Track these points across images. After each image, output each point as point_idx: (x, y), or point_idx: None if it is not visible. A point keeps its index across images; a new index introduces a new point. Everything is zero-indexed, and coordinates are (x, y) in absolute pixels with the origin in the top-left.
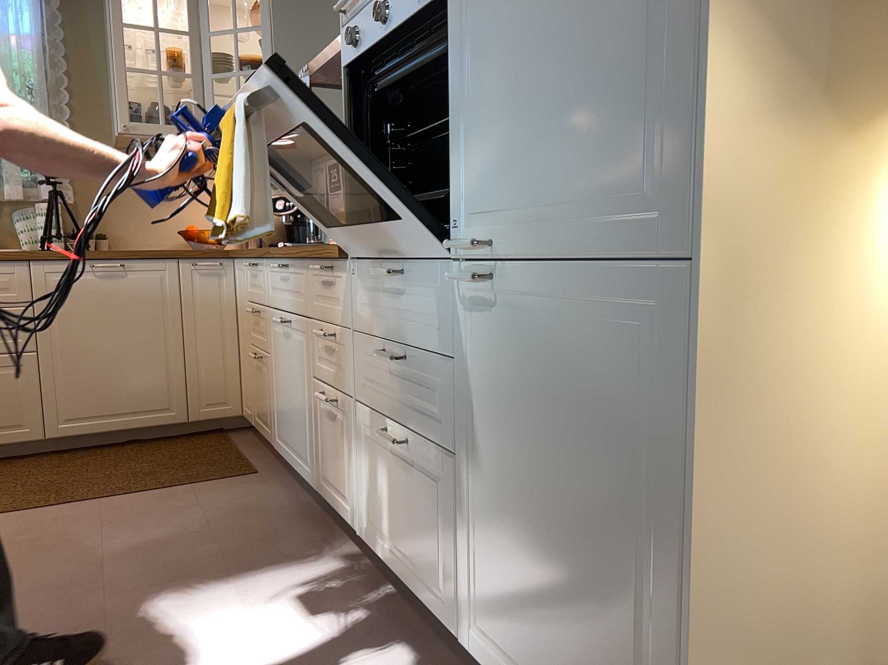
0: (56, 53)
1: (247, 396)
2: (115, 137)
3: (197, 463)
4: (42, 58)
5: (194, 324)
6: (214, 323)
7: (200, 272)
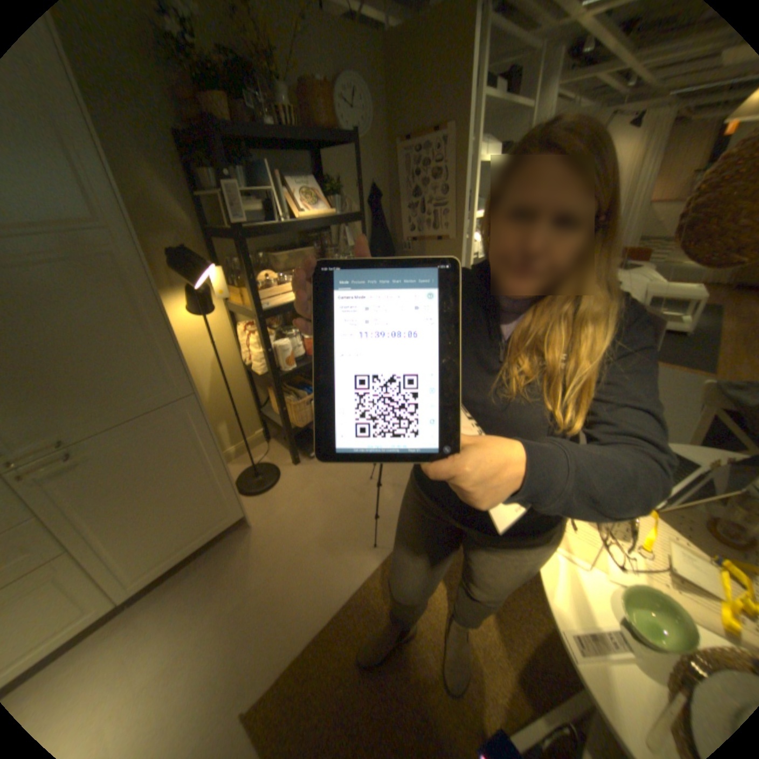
0: None
1: None
2: None
3: None
4: None
5: None
6: None
7: None
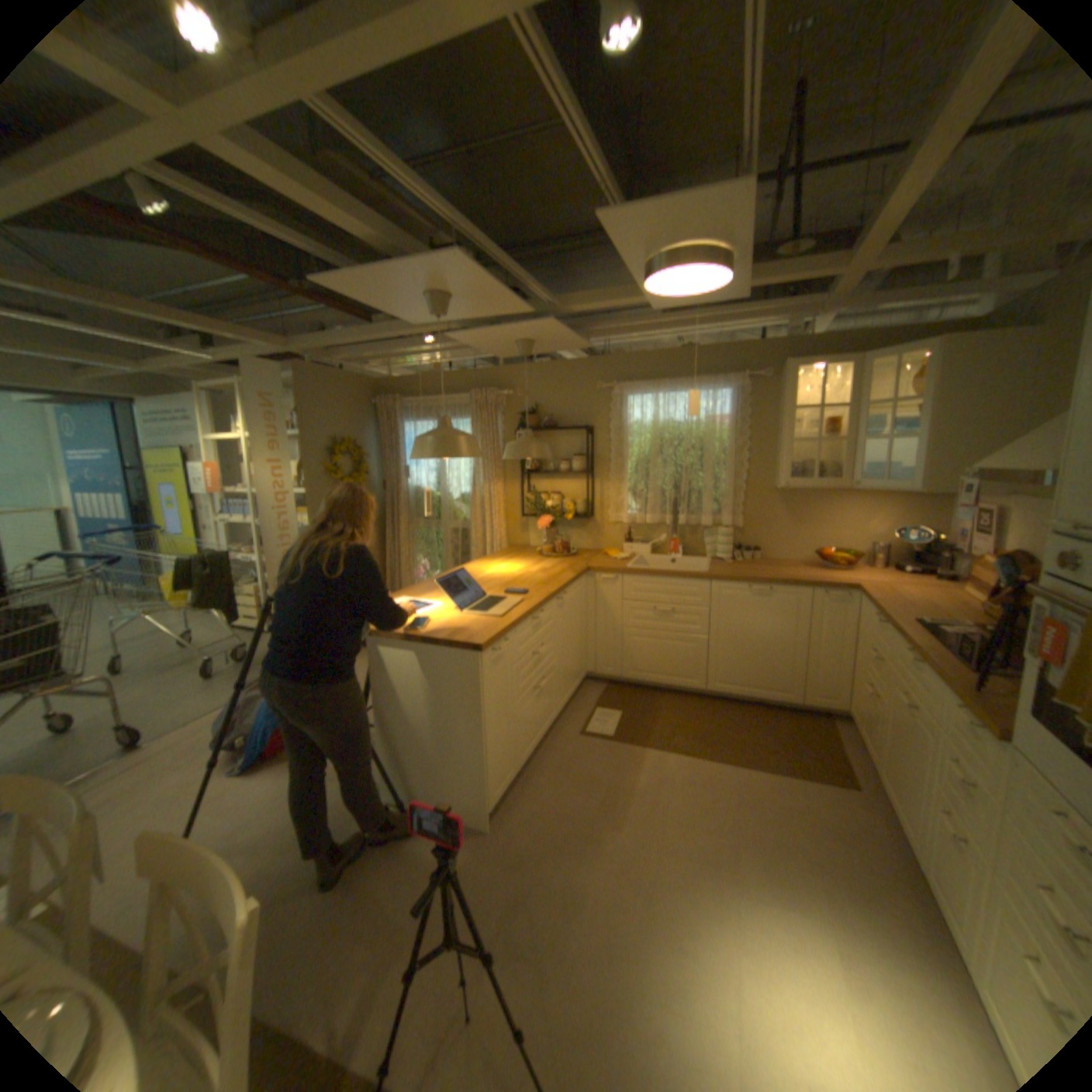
0: (744, 426)
1: (858, 706)
2: (776, 480)
3: (809, 754)
4: (734, 431)
5: (820, 637)
6: (837, 639)
7: (830, 599)
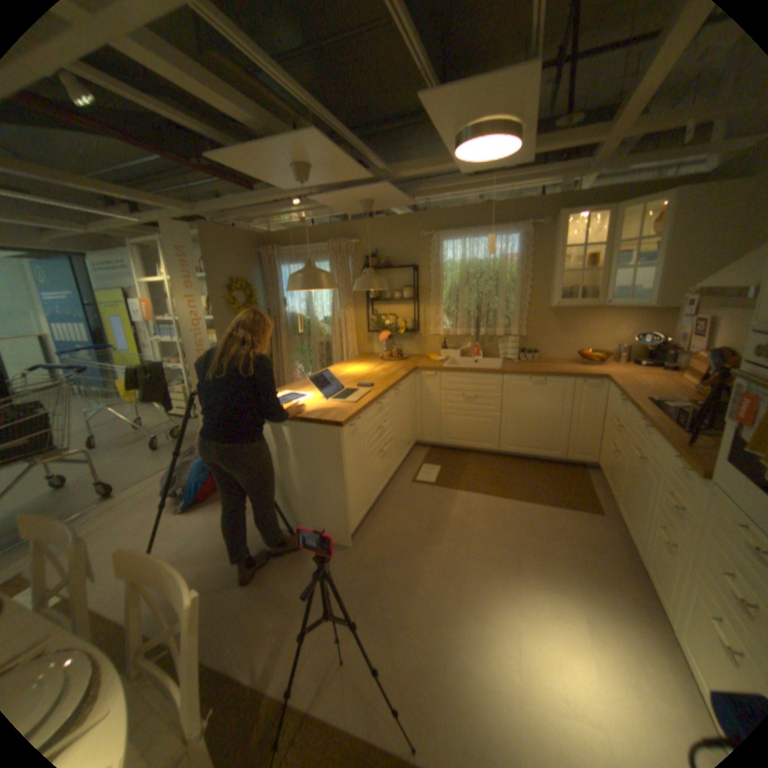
0: (528, 261)
1: (604, 459)
2: (550, 301)
3: (569, 491)
4: (520, 266)
5: (579, 412)
6: (591, 413)
7: (587, 386)
